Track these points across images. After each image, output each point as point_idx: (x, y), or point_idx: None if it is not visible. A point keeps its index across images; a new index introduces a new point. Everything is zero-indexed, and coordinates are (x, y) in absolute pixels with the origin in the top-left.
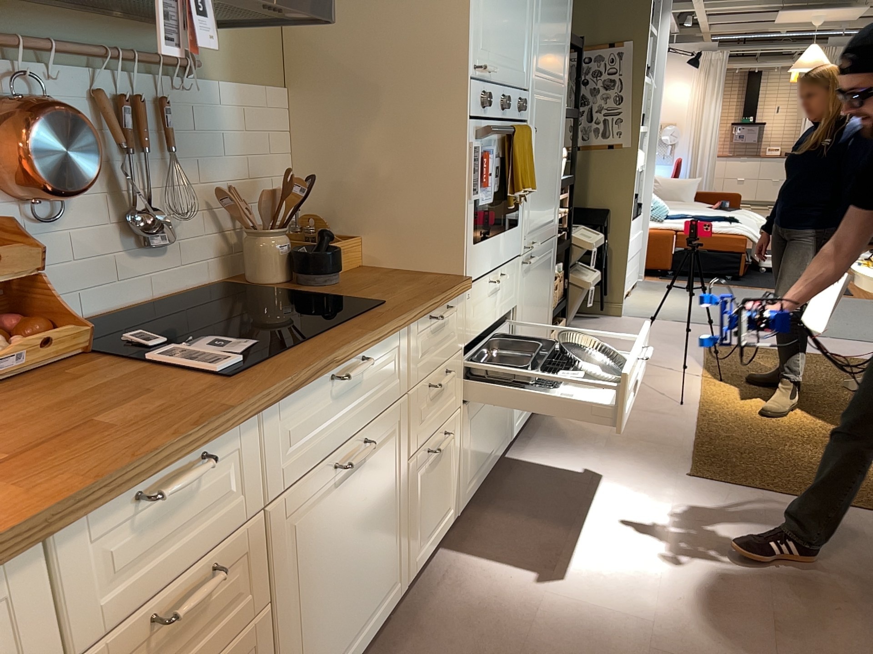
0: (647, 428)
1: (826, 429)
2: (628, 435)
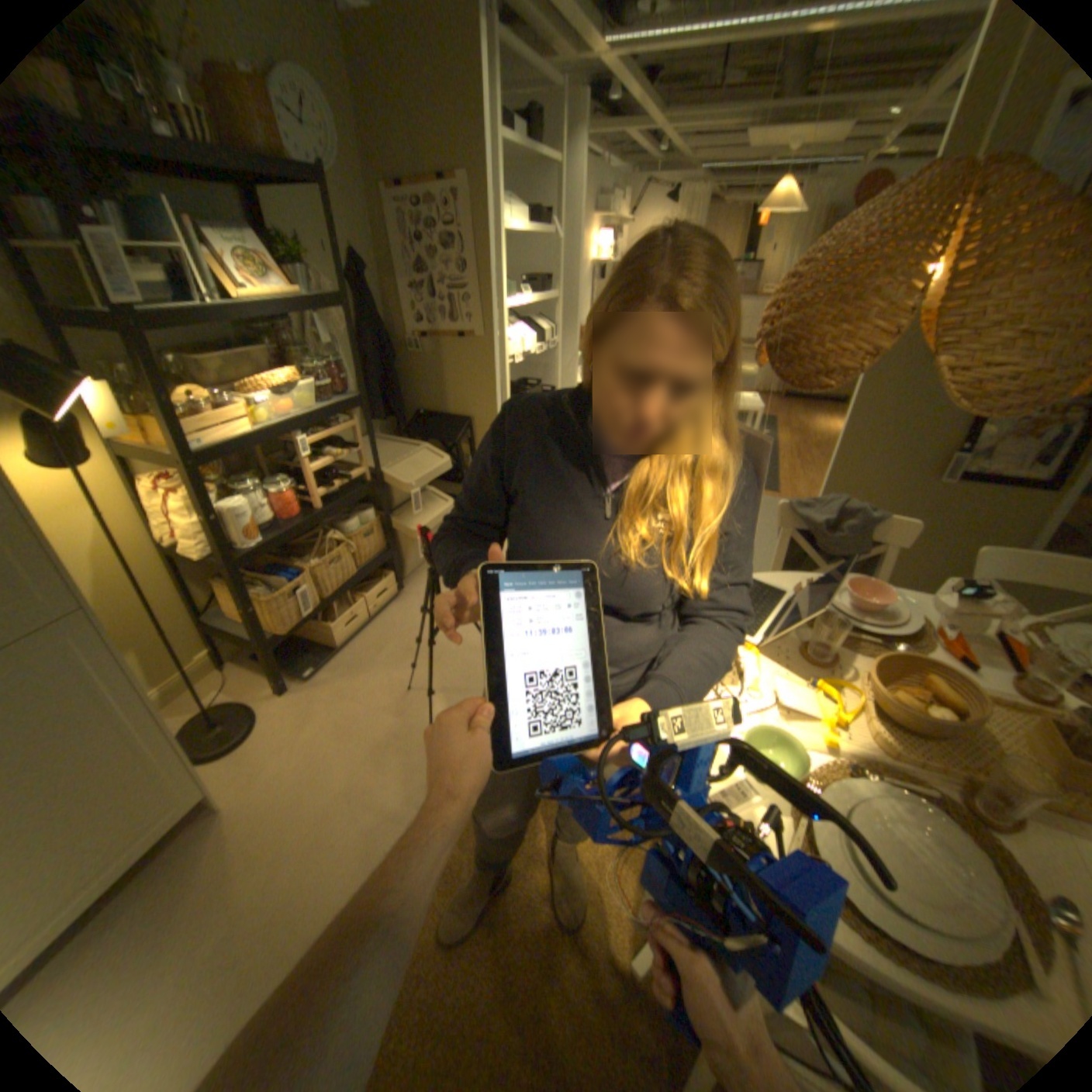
0: (330, 878)
1: (611, 871)
2: (280, 910)
